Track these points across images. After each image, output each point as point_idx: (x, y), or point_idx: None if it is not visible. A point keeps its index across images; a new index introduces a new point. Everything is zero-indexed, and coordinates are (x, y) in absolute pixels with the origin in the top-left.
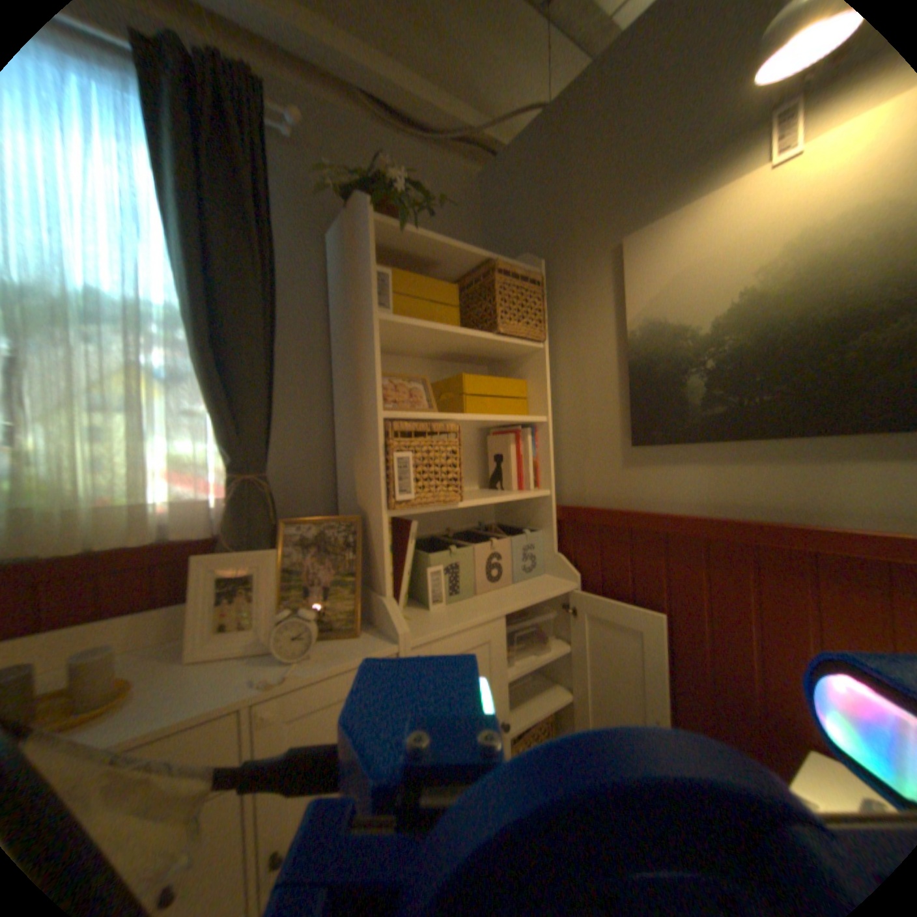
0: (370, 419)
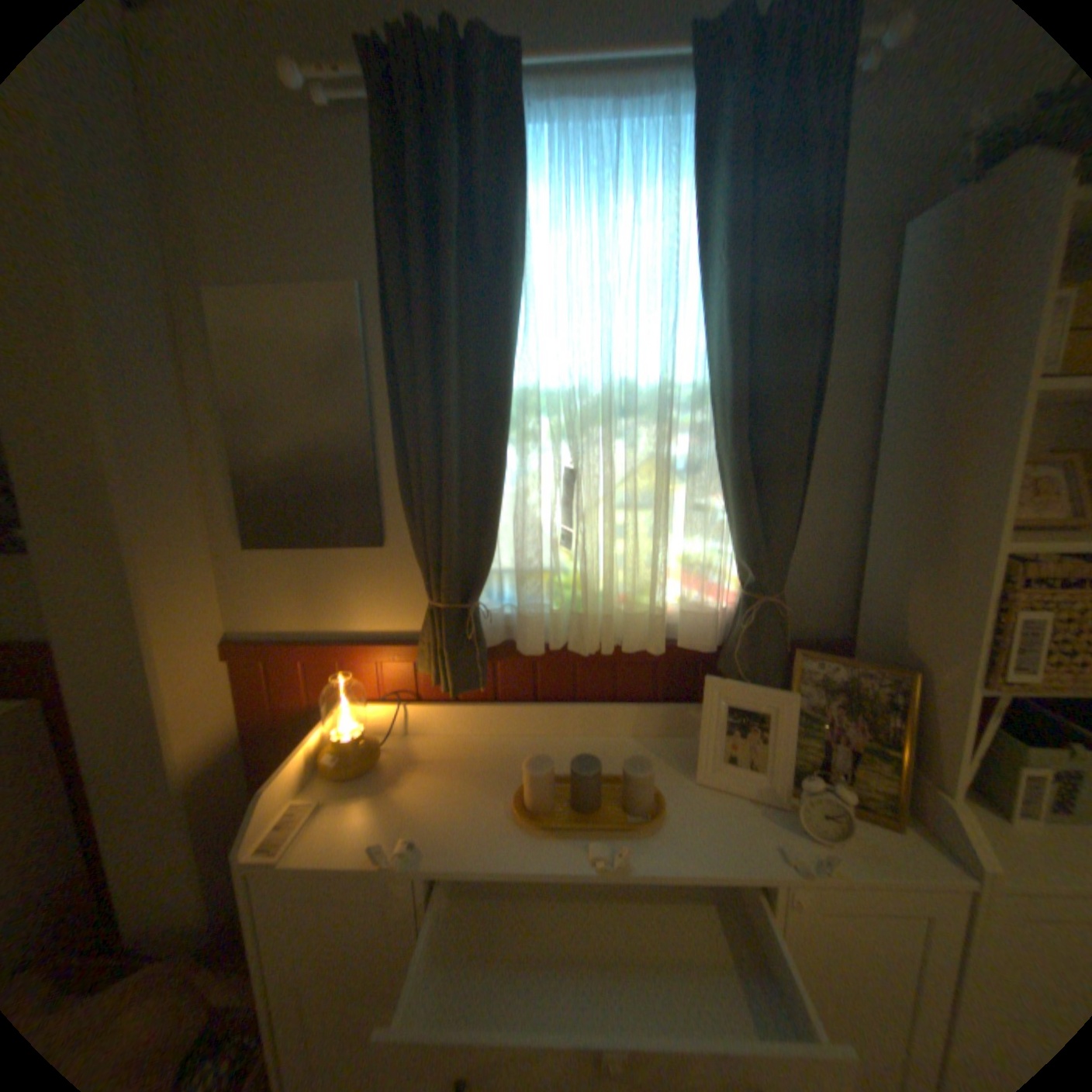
0: (969, 544)
